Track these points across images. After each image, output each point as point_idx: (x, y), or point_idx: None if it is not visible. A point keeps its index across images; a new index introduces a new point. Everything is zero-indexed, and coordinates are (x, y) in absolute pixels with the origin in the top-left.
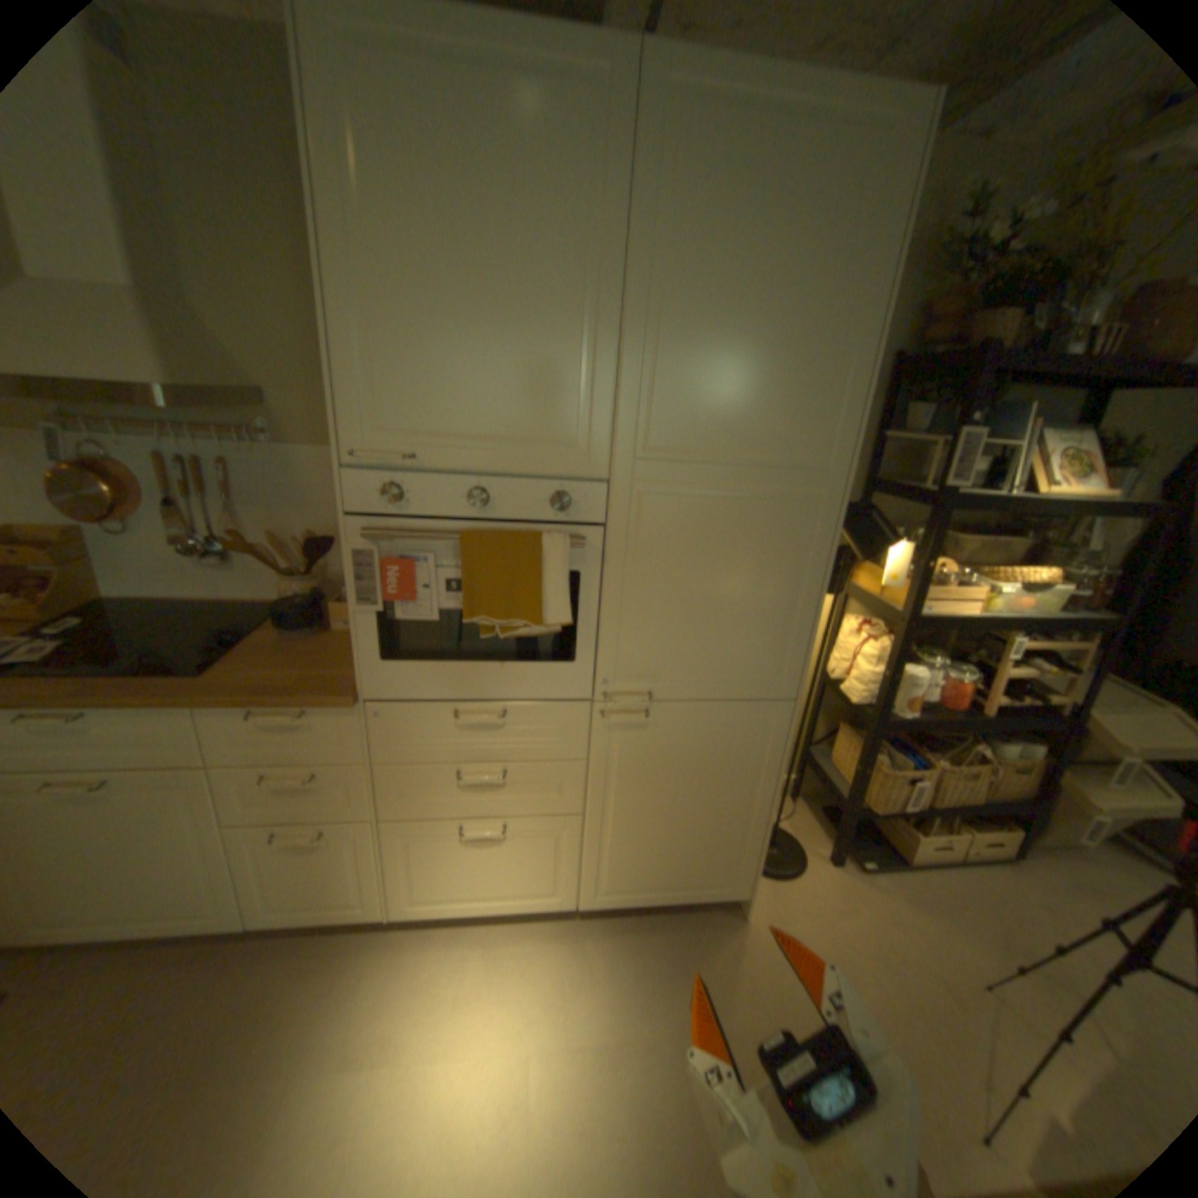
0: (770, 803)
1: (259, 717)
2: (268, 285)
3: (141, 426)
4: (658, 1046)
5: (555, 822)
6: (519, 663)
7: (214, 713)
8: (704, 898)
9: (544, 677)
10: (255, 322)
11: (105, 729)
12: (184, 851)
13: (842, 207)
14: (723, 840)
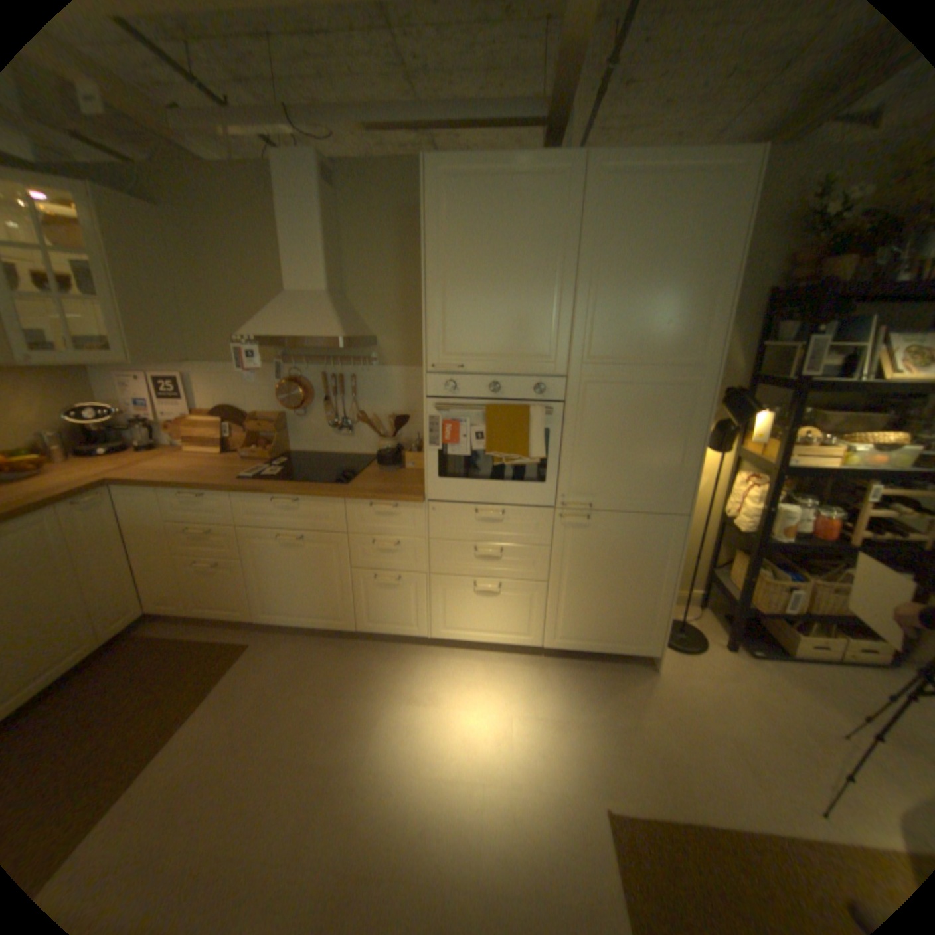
0: (673, 586)
1: (376, 505)
2: (382, 282)
3: (317, 359)
4: (592, 726)
5: (530, 585)
6: (512, 483)
7: (354, 503)
8: (627, 651)
9: (526, 491)
10: (374, 302)
11: (305, 508)
12: (332, 579)
13: (705, 216)
14: (640, 610)
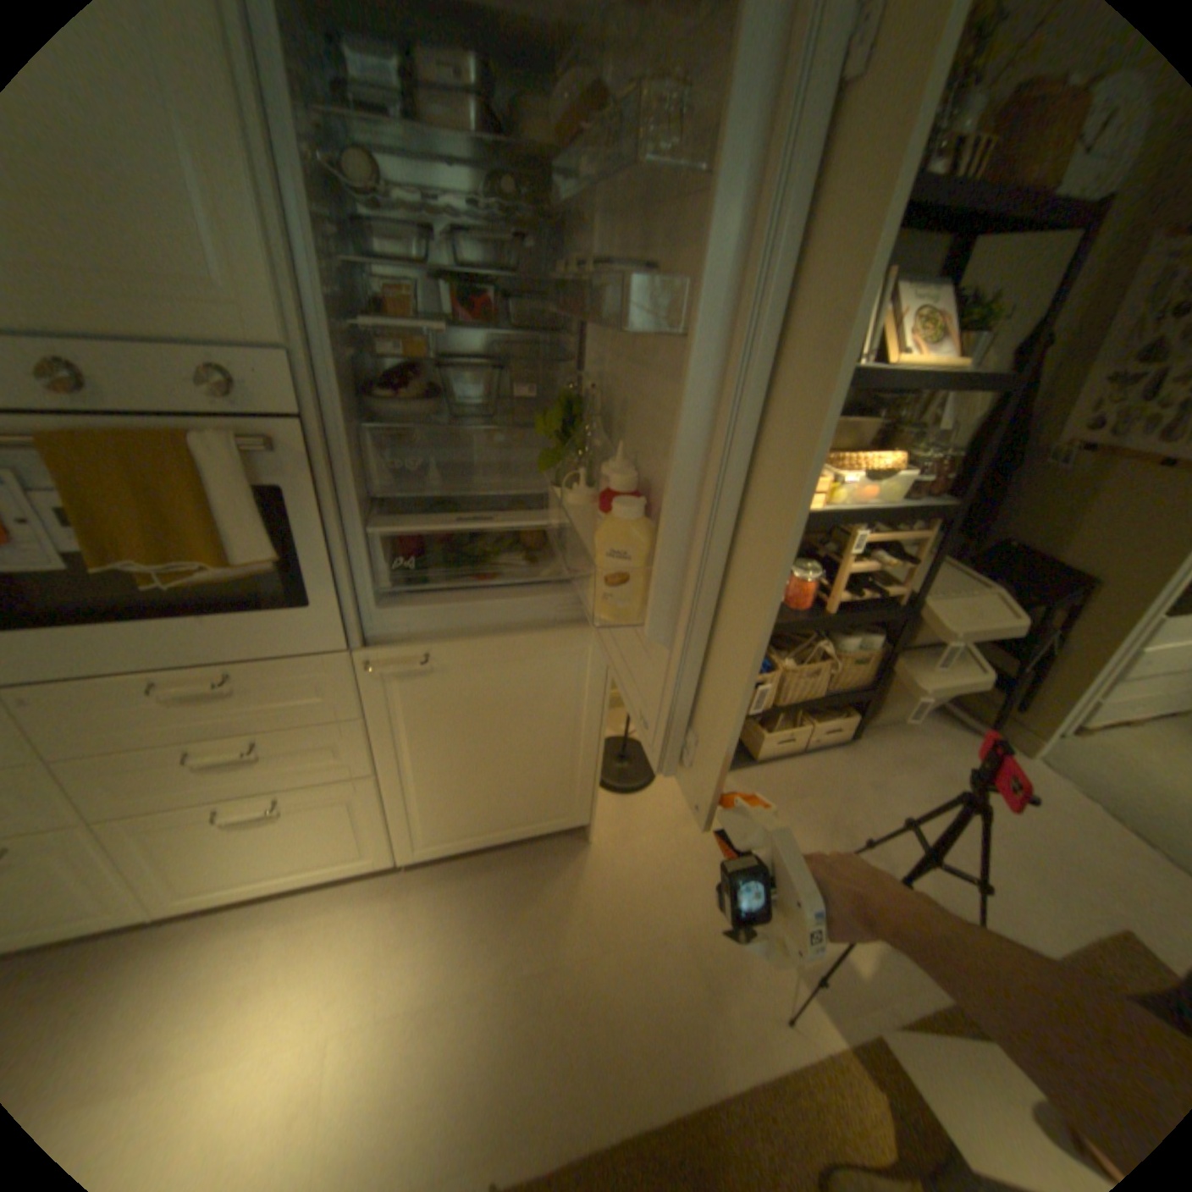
0: (597, 732)
1: None
2: None
3: None
4: (478, 994)
5: (341, 787)
6: (227, 614)
7: None
8: (539, 830)
9: (269, 627)
10: None
11: None
12: None
13: None
14: (550, 774)
